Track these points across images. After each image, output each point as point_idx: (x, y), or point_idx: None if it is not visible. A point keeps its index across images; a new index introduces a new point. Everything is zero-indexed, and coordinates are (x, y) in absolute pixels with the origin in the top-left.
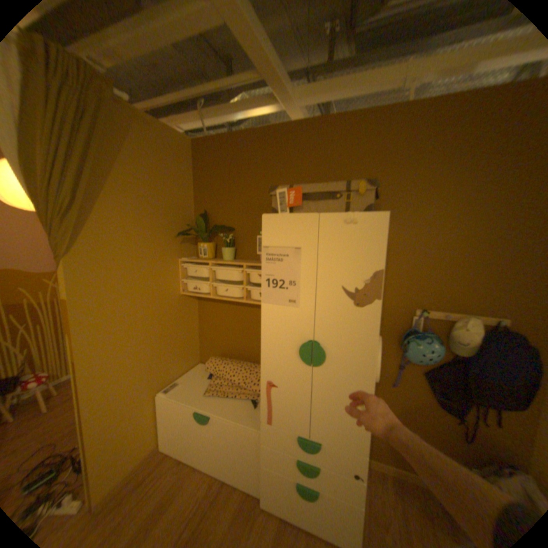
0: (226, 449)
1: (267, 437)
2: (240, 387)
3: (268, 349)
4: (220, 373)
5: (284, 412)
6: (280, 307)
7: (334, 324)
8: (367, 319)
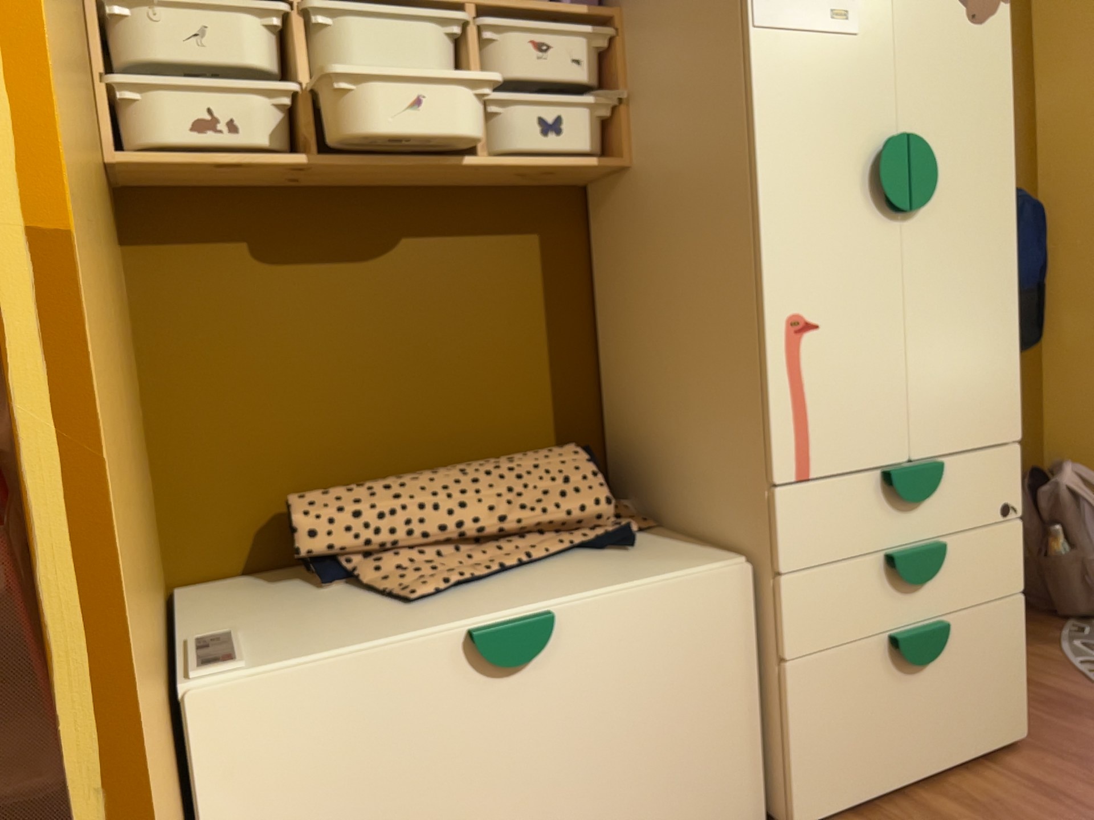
0: (630, 715)
1: (802, 532)
2: (515, 530)
3: (785, 198)
4: (392, 524)
5: (846, 406)
6: (809, 39)
7: (939, 78)
8: (994, 53)
